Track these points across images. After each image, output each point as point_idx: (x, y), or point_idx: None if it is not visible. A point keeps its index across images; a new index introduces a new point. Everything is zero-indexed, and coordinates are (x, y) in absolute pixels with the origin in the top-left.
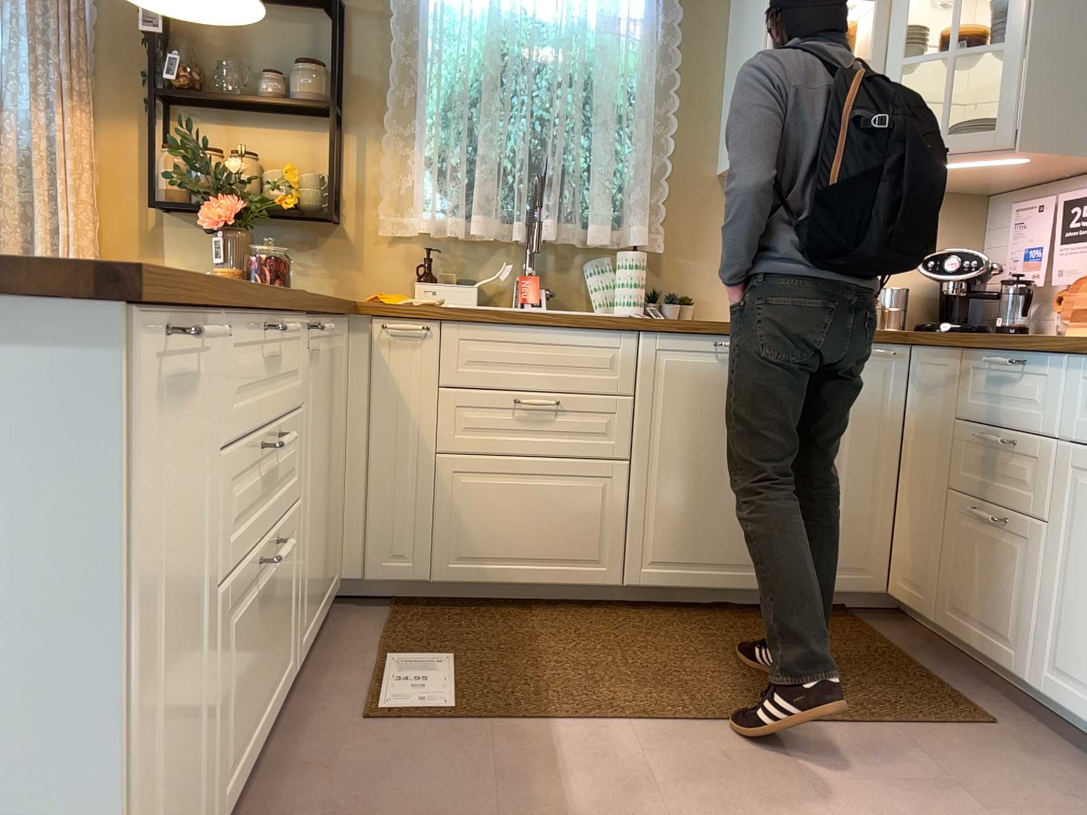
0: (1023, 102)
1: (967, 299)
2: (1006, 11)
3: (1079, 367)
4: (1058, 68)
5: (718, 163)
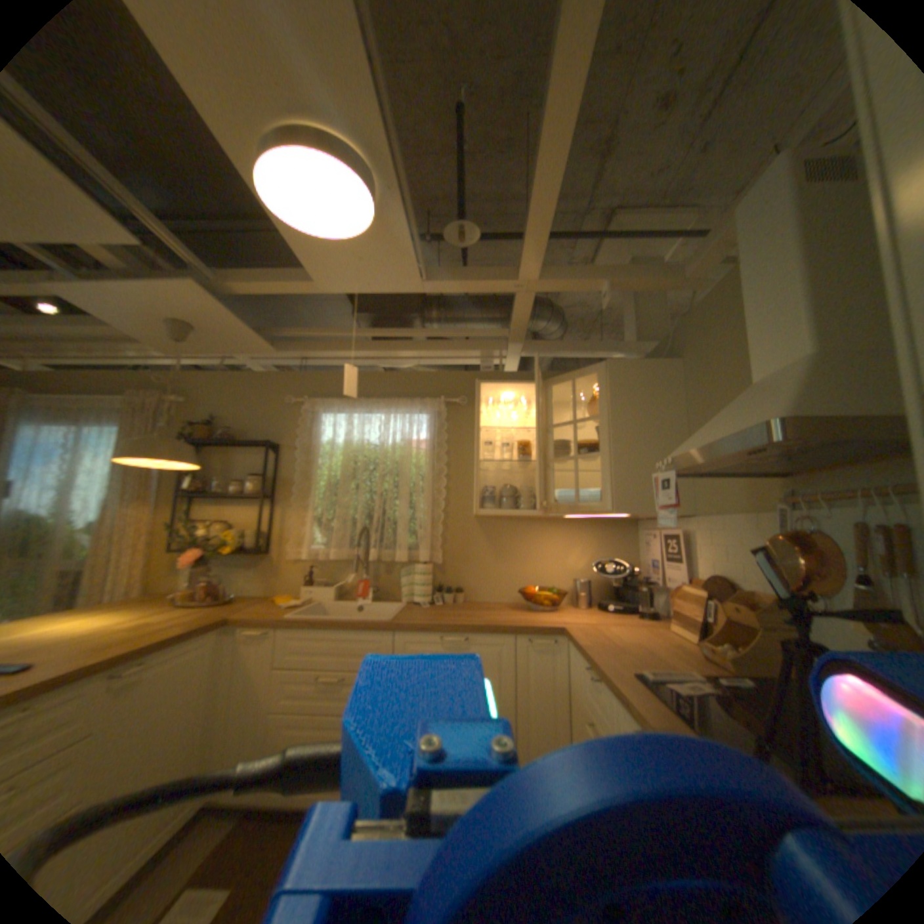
0: (613, 485)
1: (626, 588)
2: (602, 433)
3: (618, 701)
4: (631, 466)
5: (474, 510)
